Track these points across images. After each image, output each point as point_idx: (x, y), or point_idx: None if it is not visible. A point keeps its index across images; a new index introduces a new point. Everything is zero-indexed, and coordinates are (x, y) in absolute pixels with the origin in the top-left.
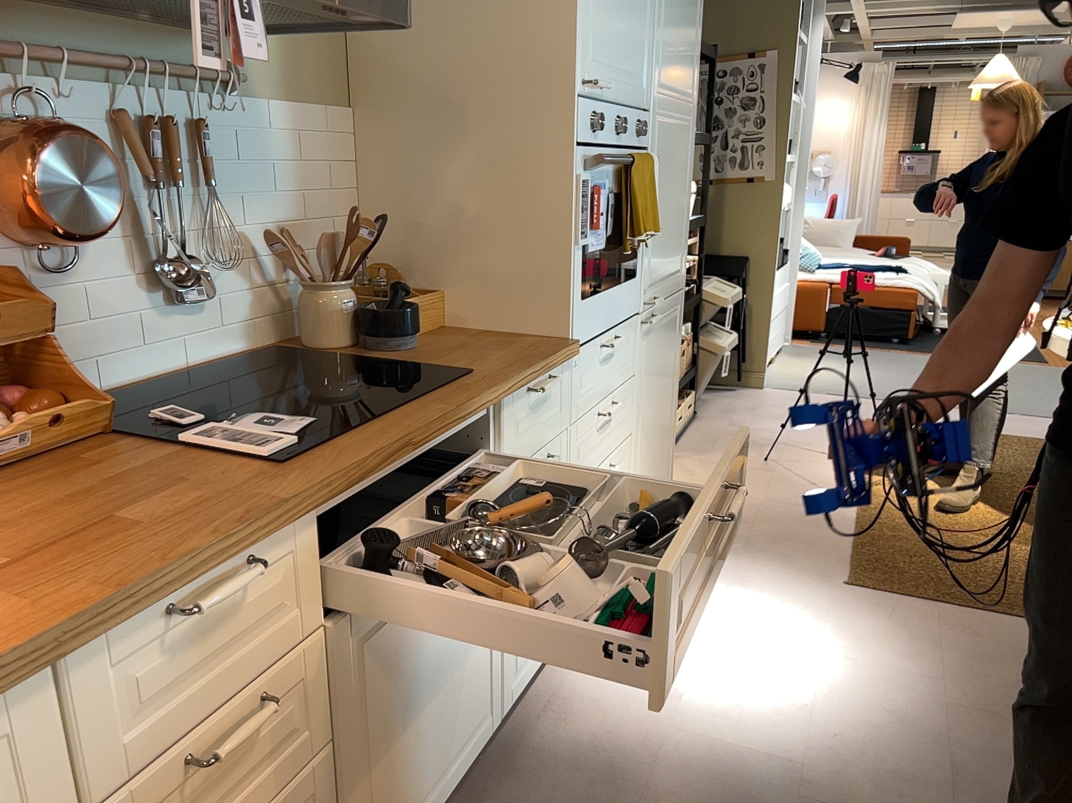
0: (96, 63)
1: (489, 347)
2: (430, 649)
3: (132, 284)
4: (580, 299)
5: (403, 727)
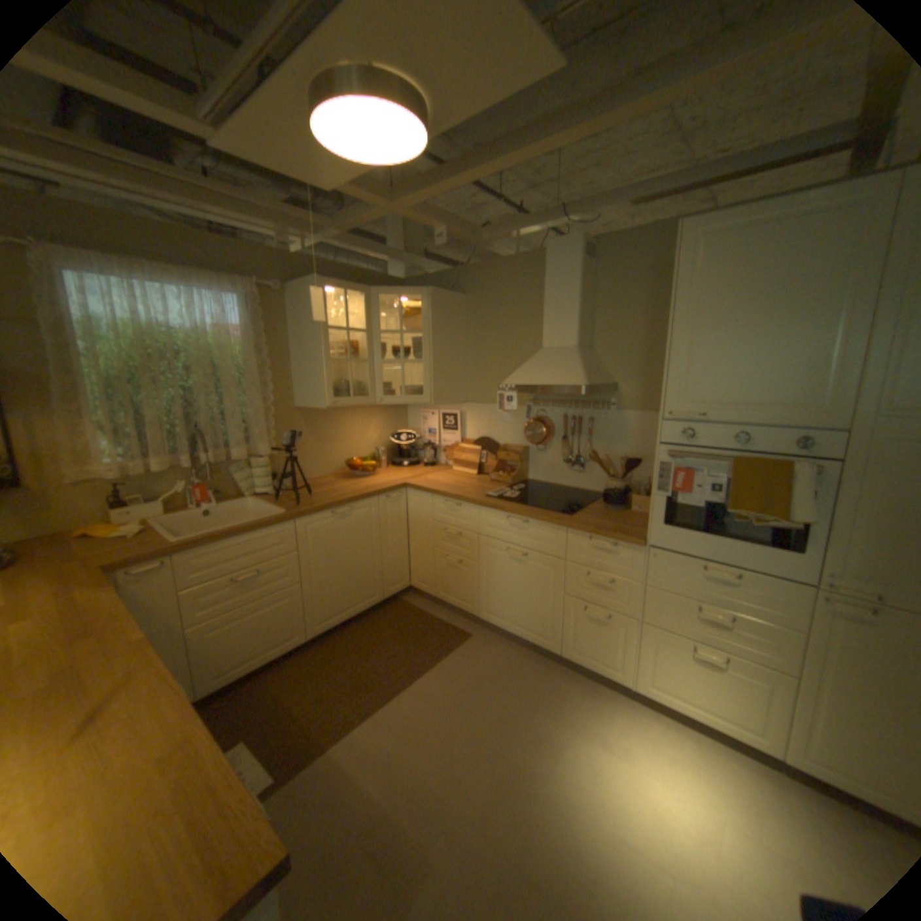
0: (555, 402)
1: (618, 522)
2: (516, 580)
3: (559, 458)
4: (662, 523)
5: (501, 590)
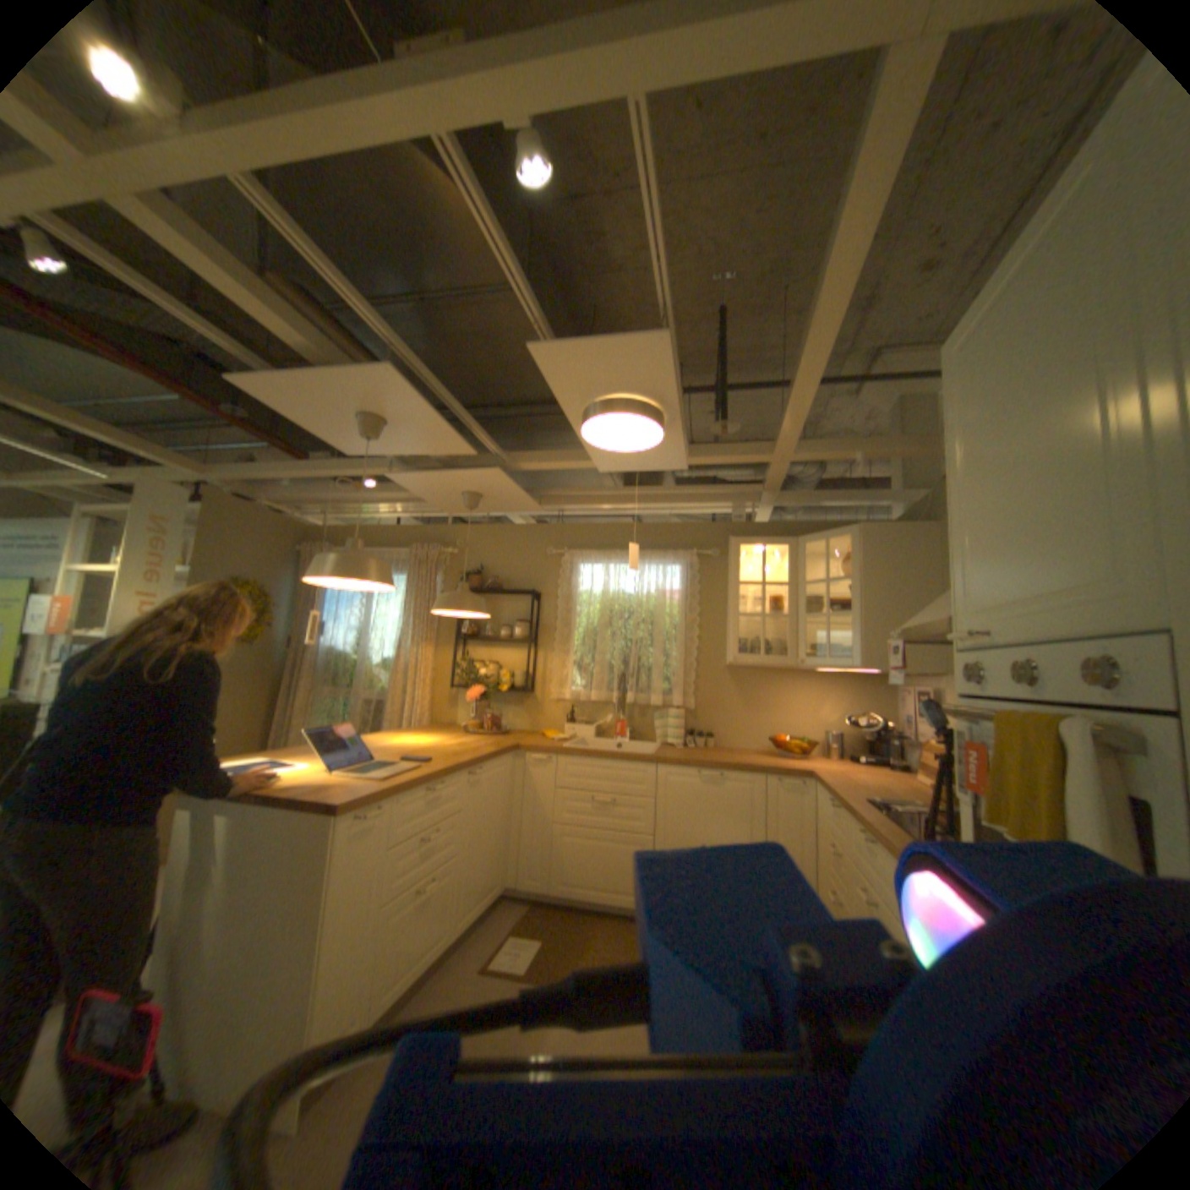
0: None
1: None
2: None
3: None
4: None
5: None
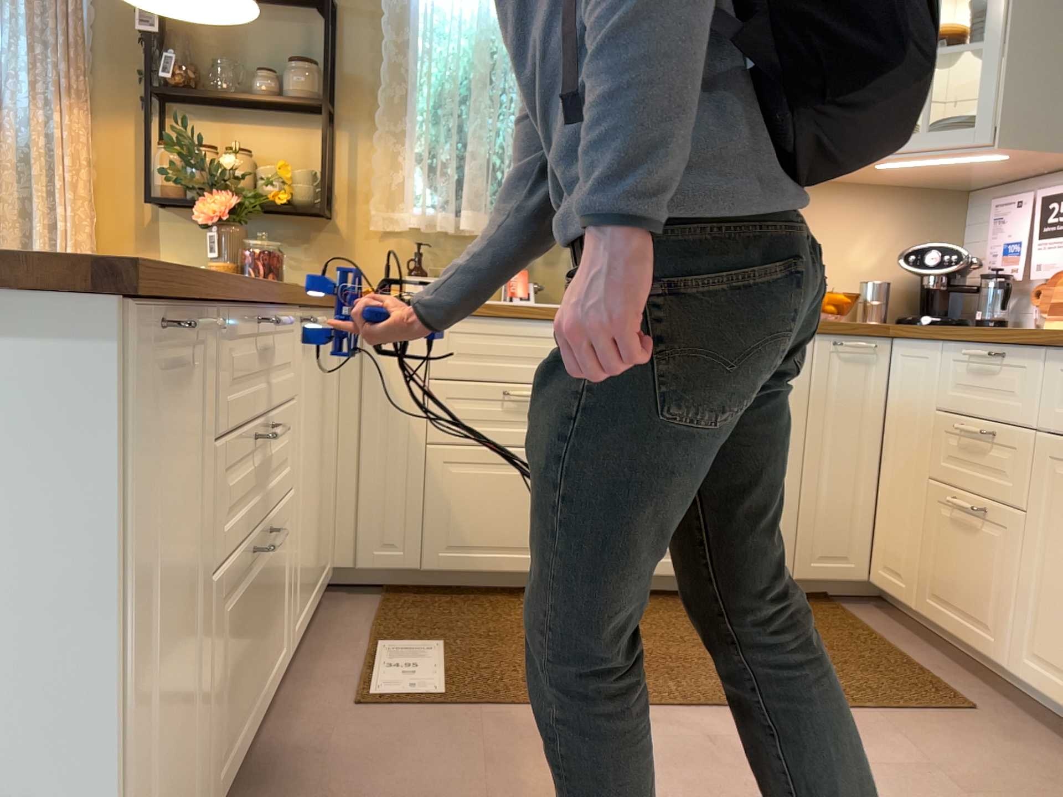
0: None
1: None
2: None
3: None
4: None
5: None
